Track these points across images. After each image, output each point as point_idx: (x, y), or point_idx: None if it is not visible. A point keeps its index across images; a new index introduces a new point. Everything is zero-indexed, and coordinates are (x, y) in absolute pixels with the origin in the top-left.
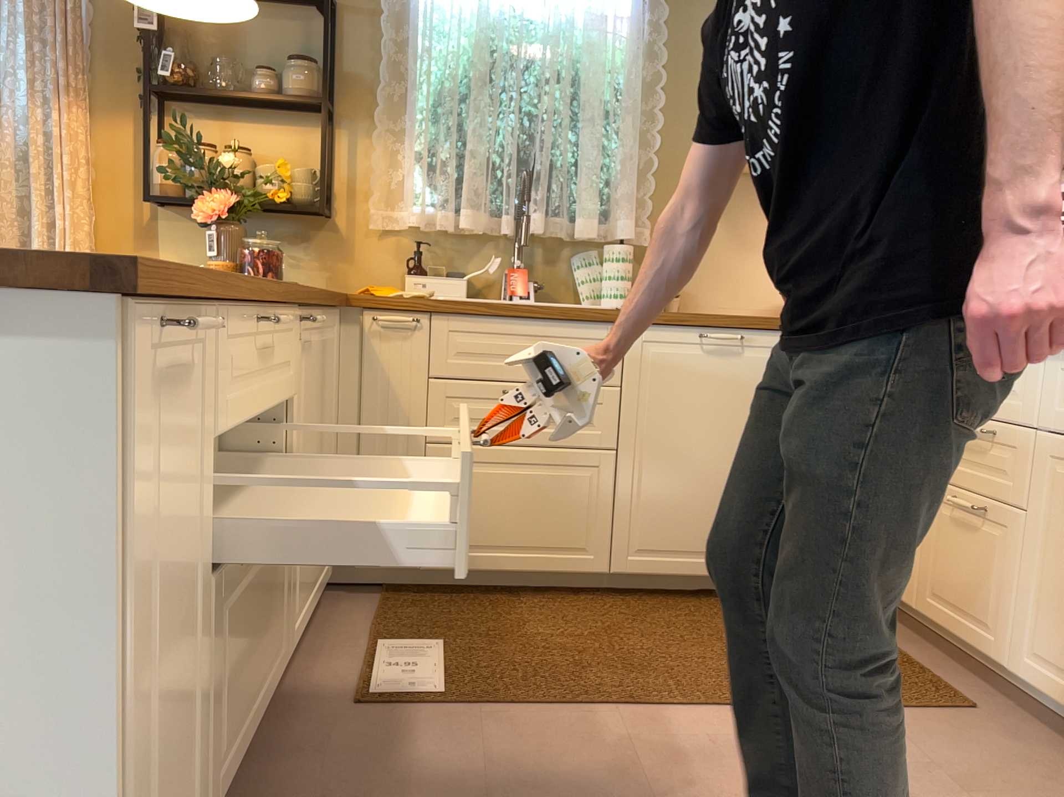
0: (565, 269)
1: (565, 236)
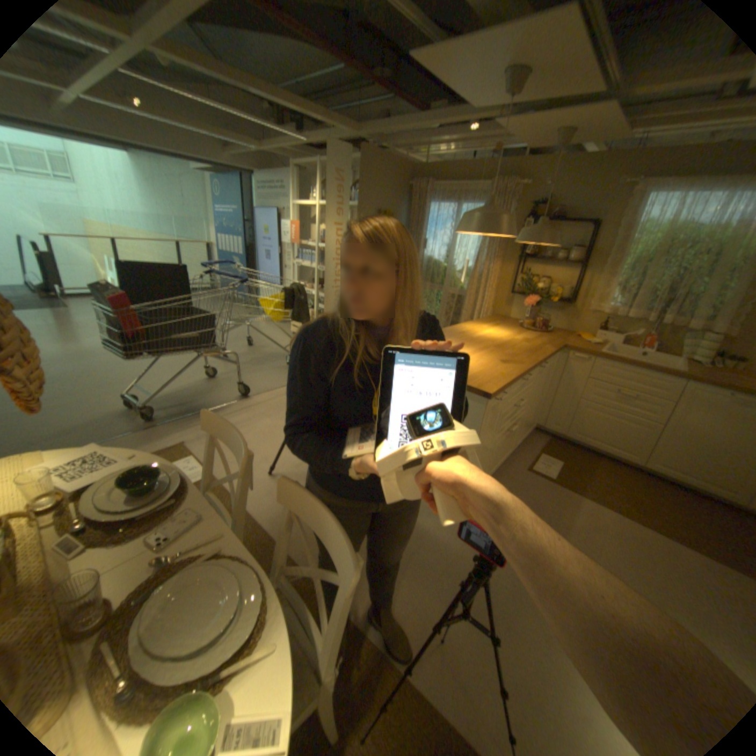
0: (679, 338)
1: (684, 325)
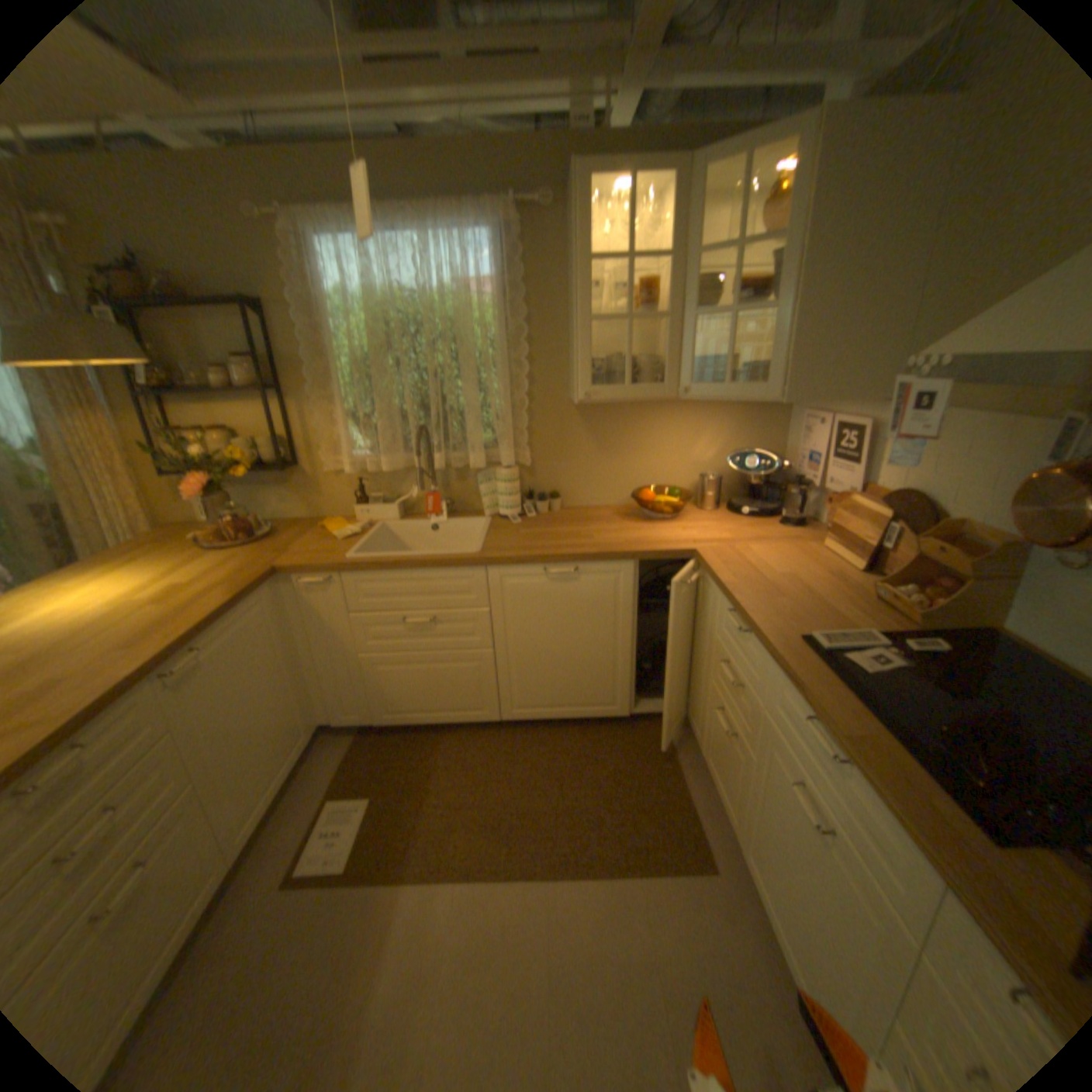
0: (473, 484)
1: (467, 463)
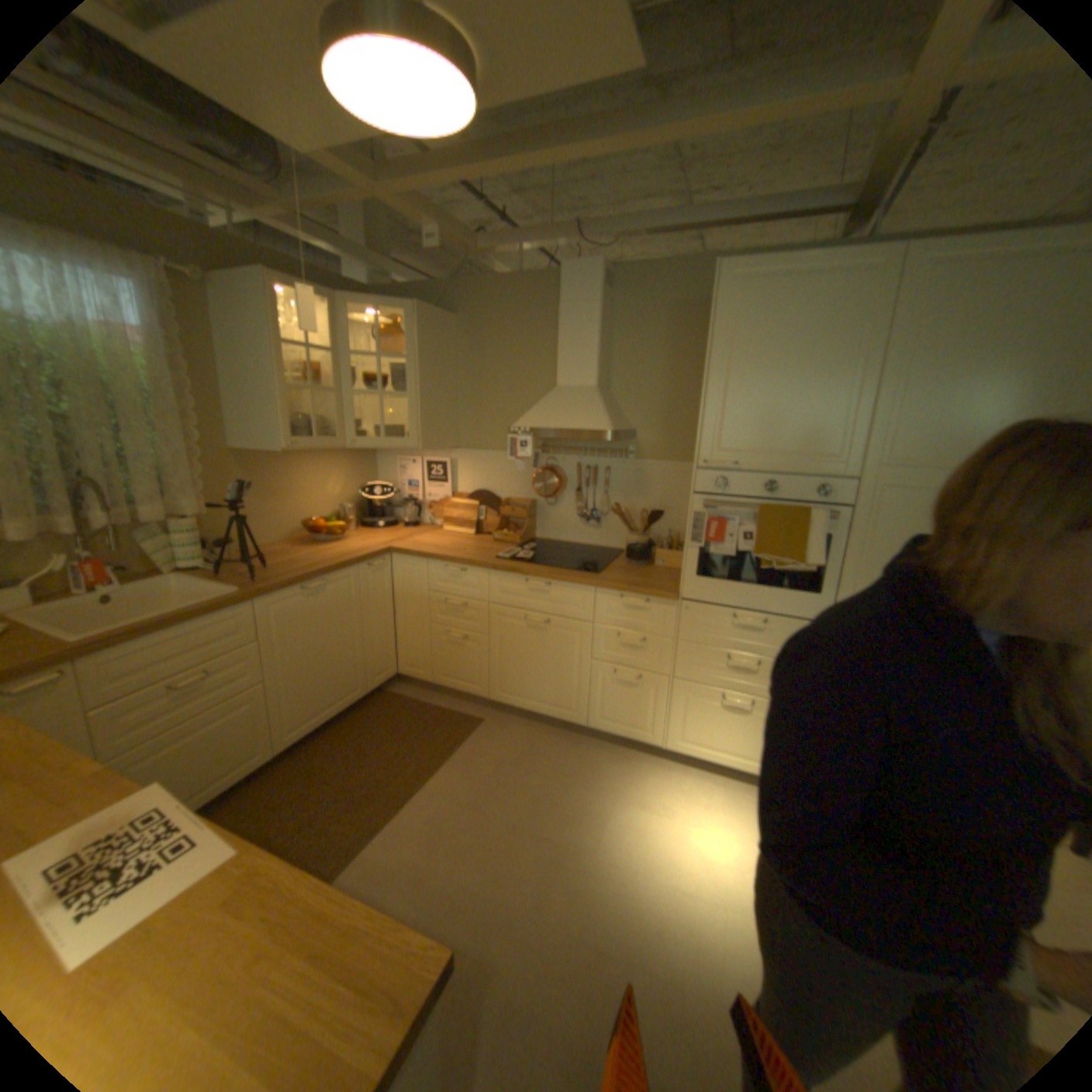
0: (126, 547)
1: (123, 523)
